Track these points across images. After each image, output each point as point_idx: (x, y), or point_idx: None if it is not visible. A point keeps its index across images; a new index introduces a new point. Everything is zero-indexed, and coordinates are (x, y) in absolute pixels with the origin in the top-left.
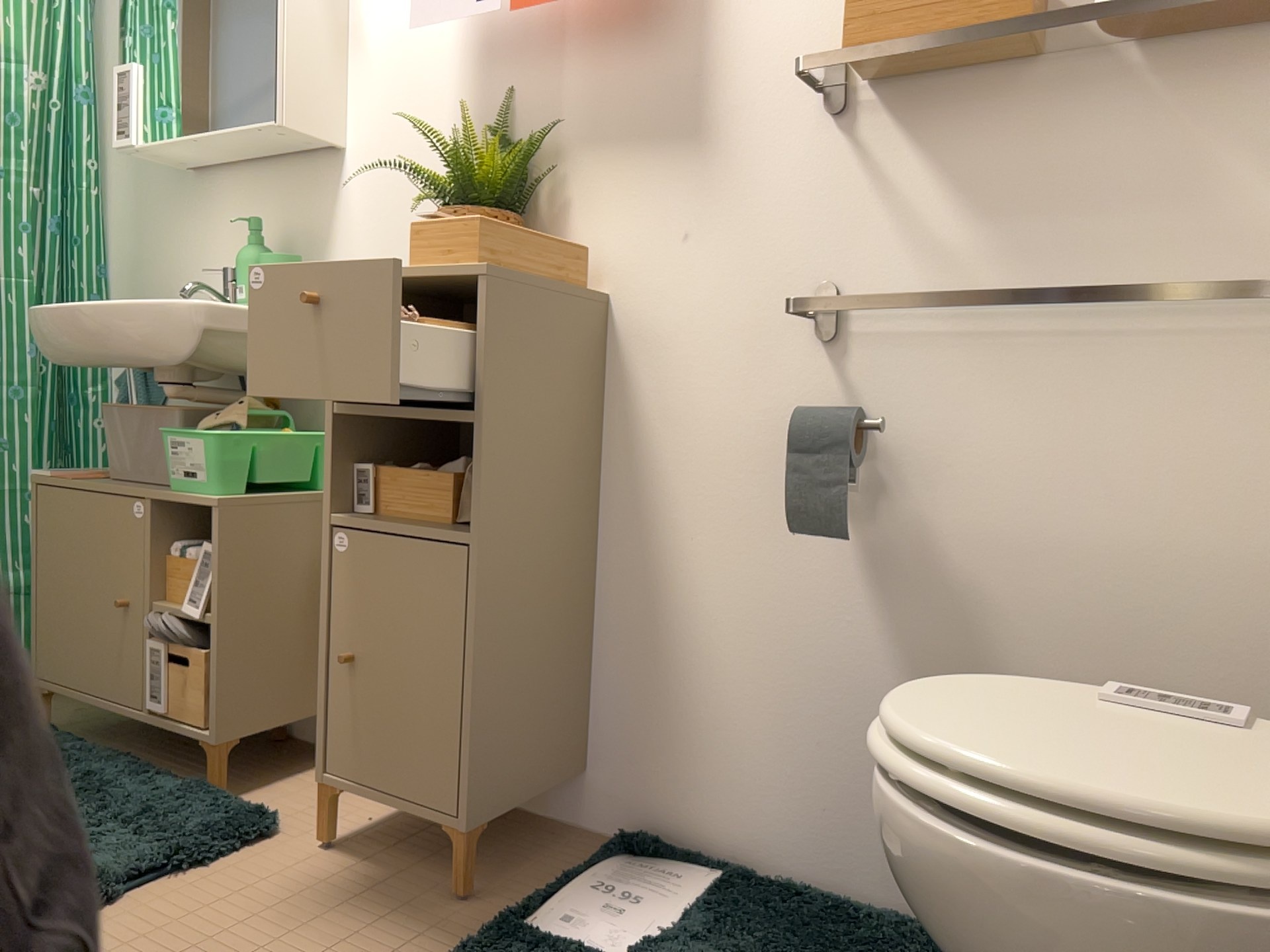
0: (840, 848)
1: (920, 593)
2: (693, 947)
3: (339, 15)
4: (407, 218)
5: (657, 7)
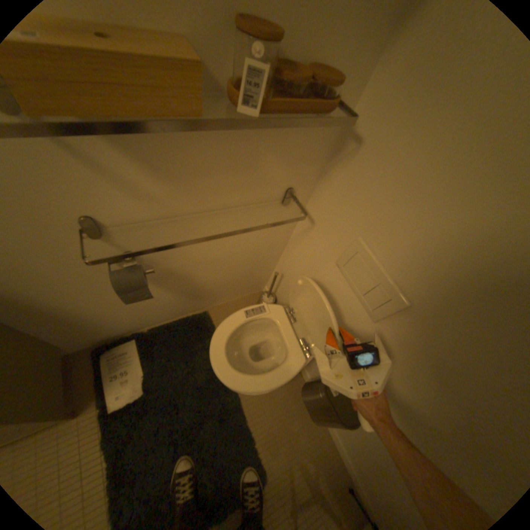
0: (161, 317)
1: (170, 279)
2: (154, 375)
3: None
4: None
5: None
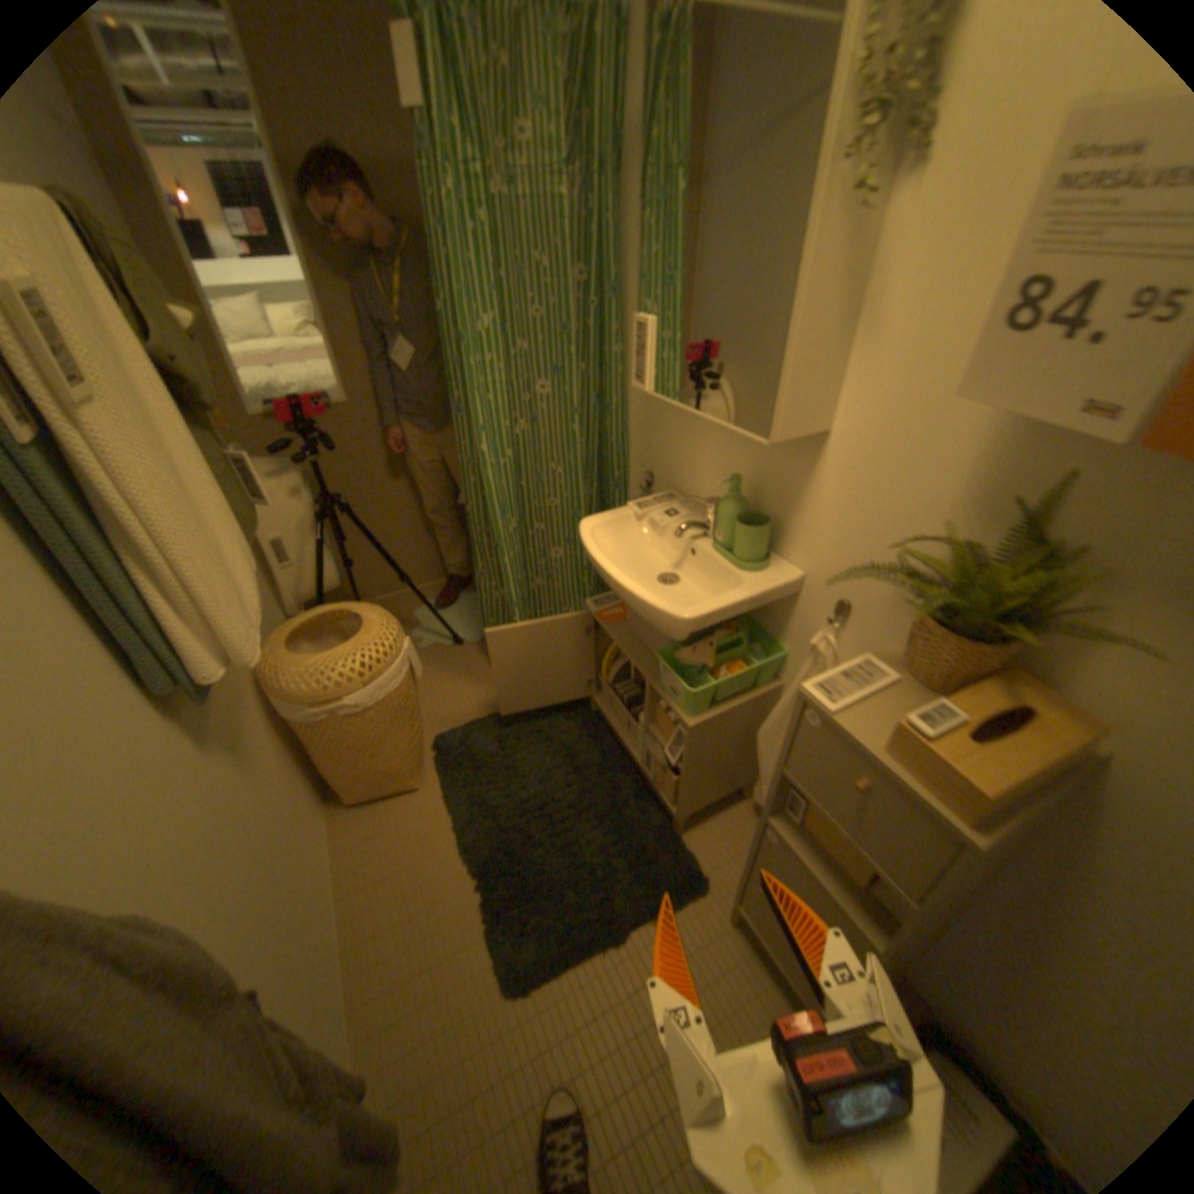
0: None
1: None
2: None
3: (858, 289)
4: (883, 531)
5: None
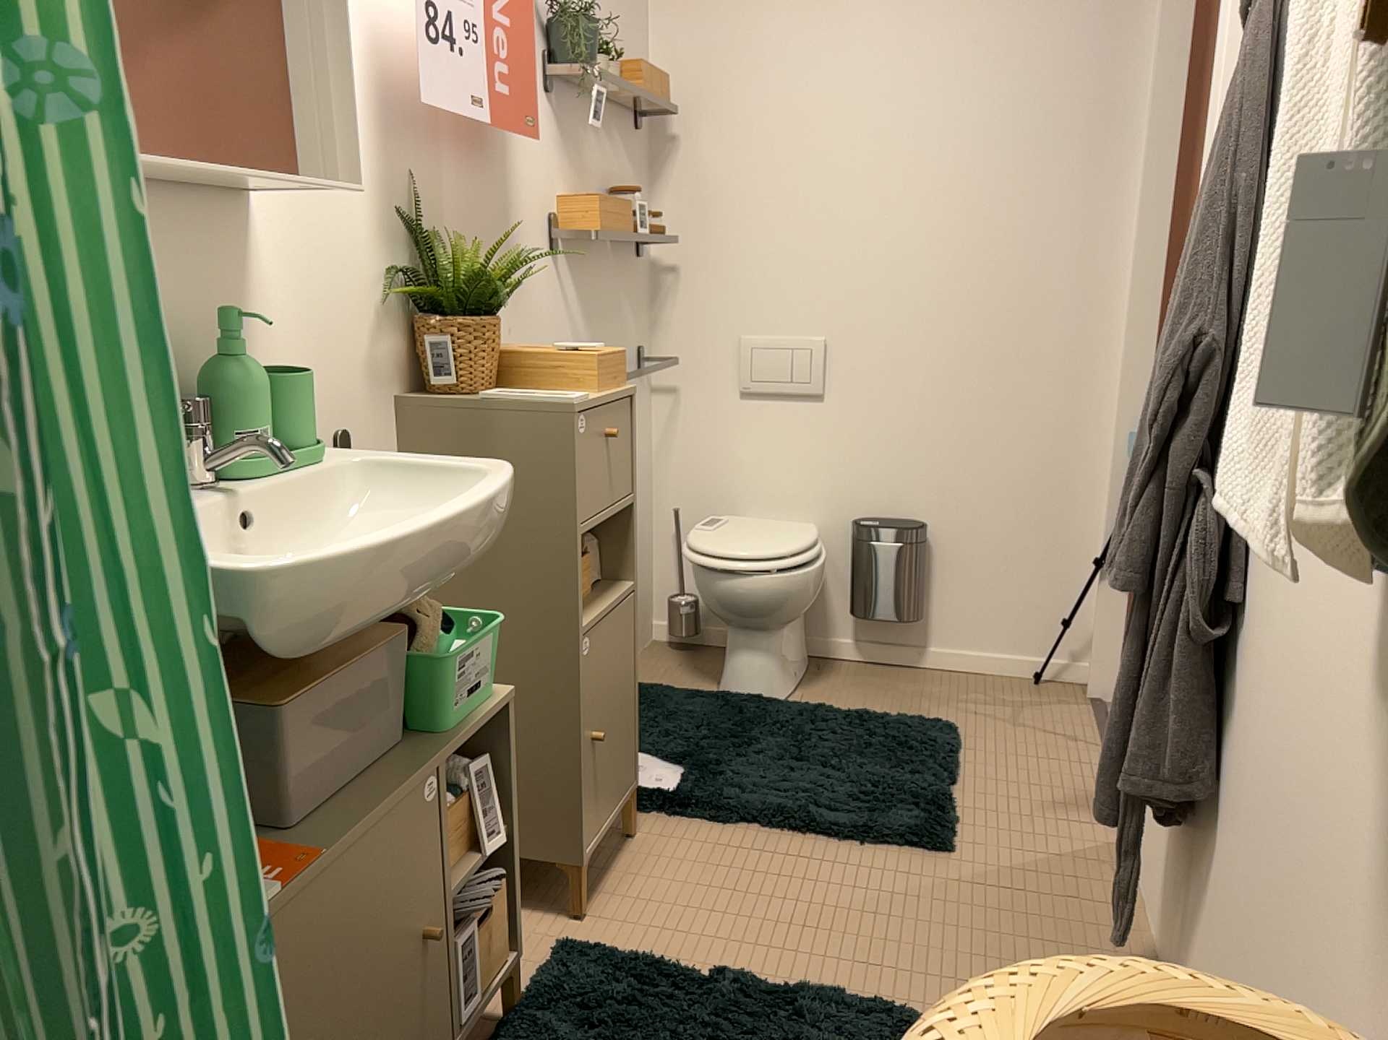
0: None
1: None
2: (670, 742)
3: None
4: (349, 310)
5: (491, 146)
